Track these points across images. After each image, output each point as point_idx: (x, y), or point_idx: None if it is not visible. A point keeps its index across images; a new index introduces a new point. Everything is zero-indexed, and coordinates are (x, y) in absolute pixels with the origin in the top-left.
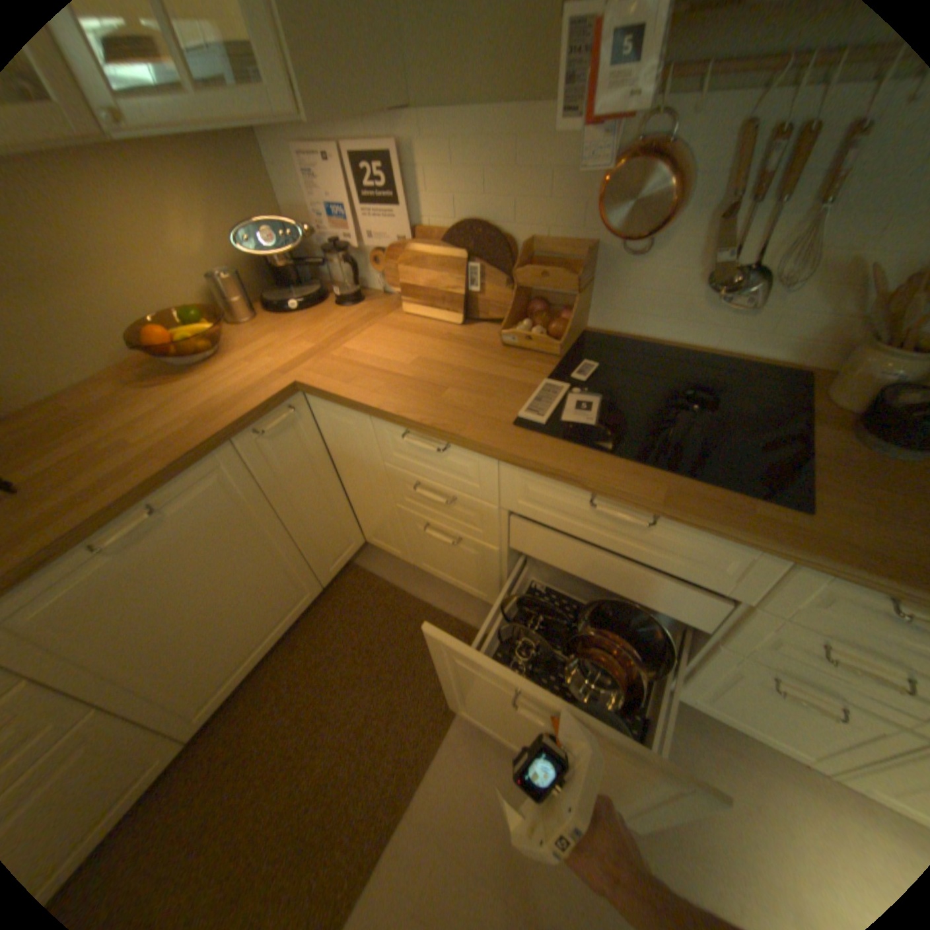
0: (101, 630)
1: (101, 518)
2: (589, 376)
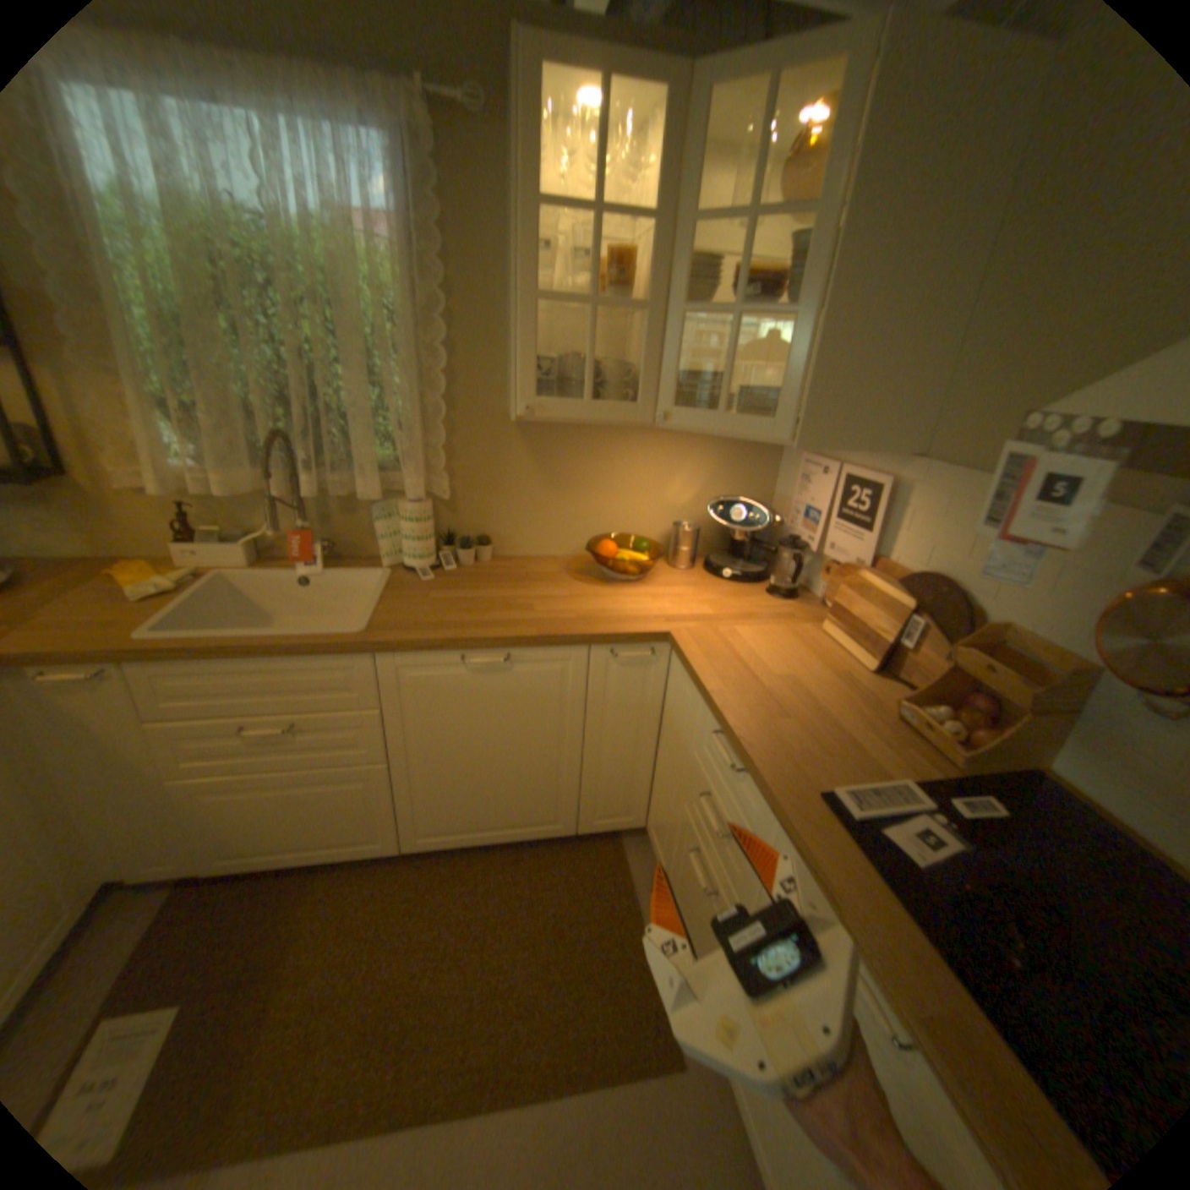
0: (429, 713)
1: (482, 642)
2: (980, 819)
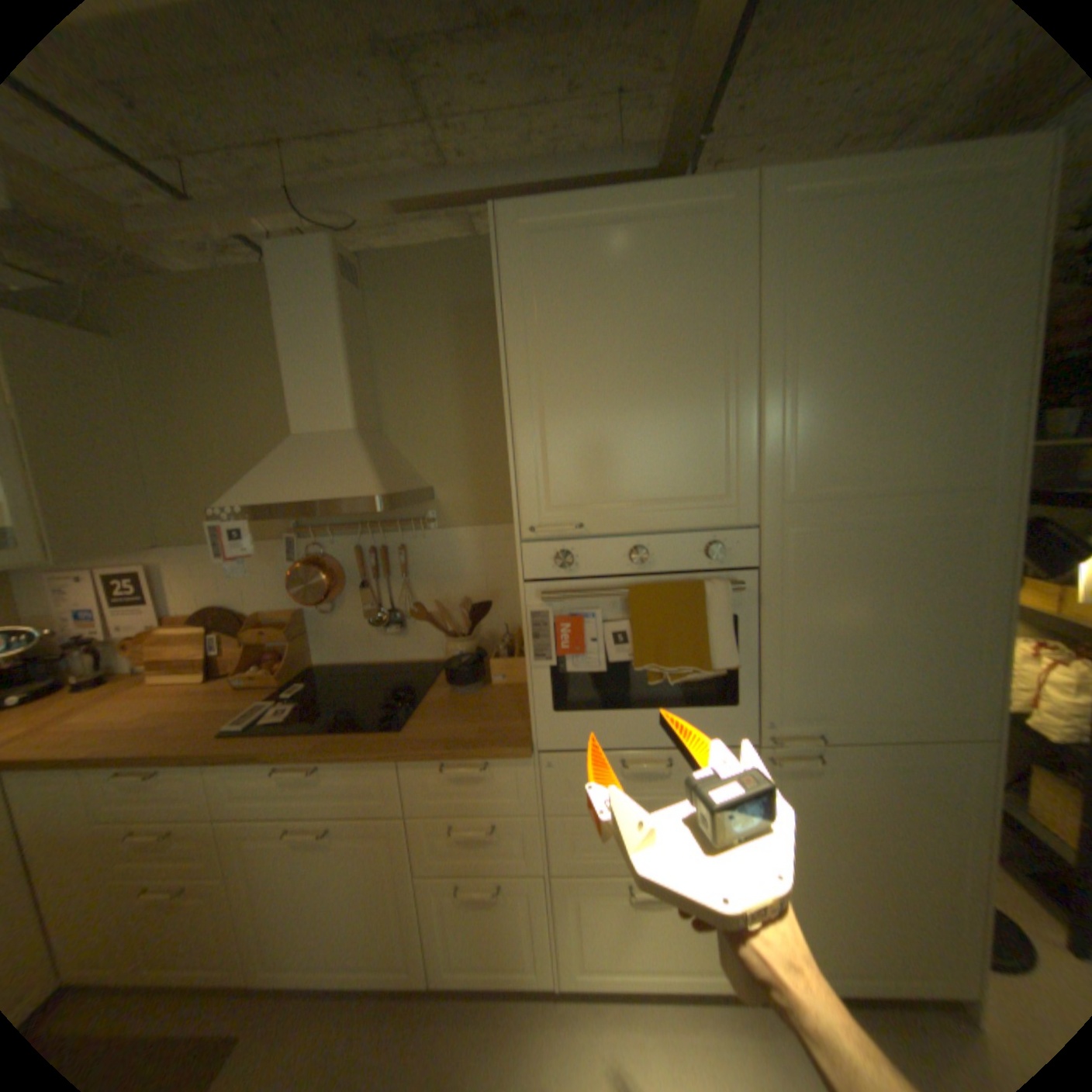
0: None
1: None
2: (294, 694)
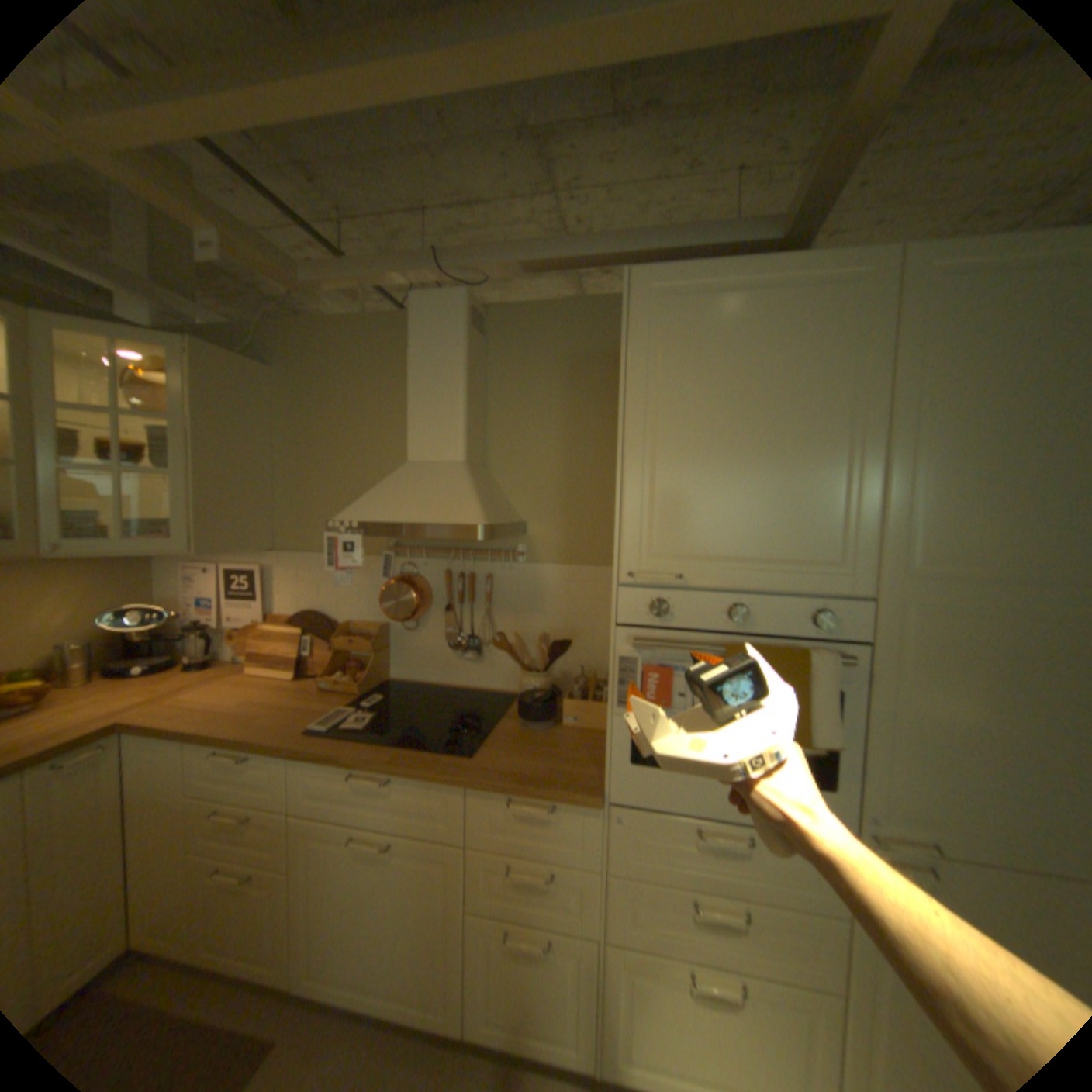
0: None
1: None
2: (374, 706)
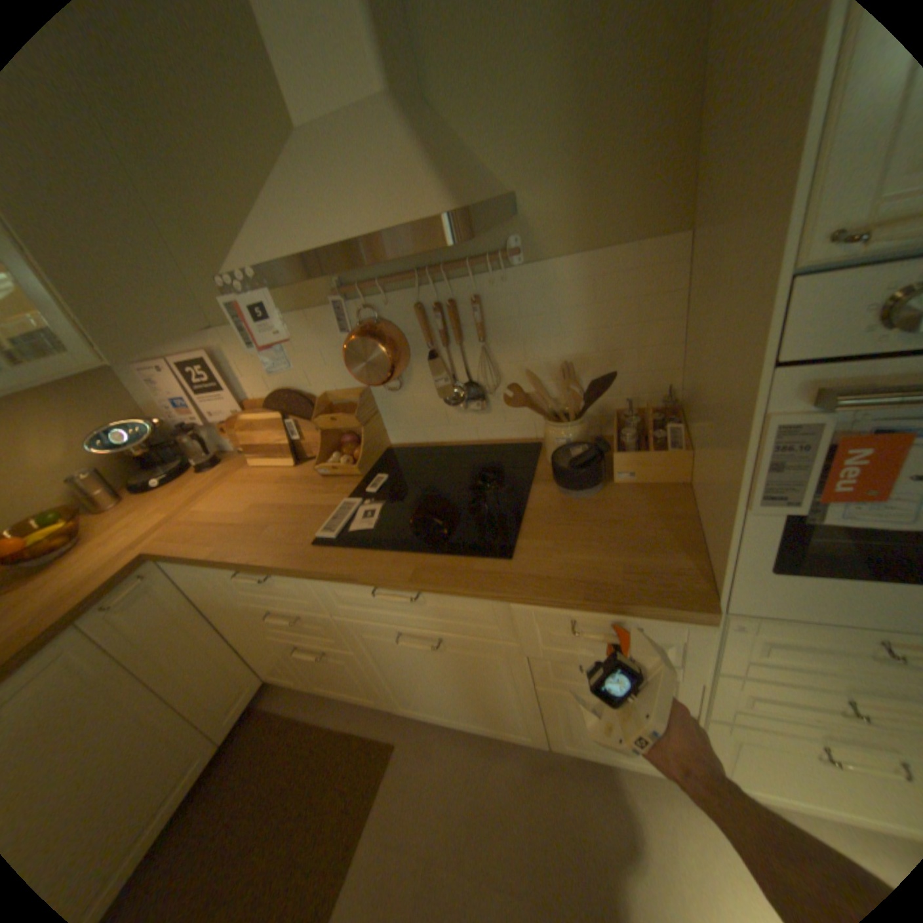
0: None
1: None
2: (380, 487)
